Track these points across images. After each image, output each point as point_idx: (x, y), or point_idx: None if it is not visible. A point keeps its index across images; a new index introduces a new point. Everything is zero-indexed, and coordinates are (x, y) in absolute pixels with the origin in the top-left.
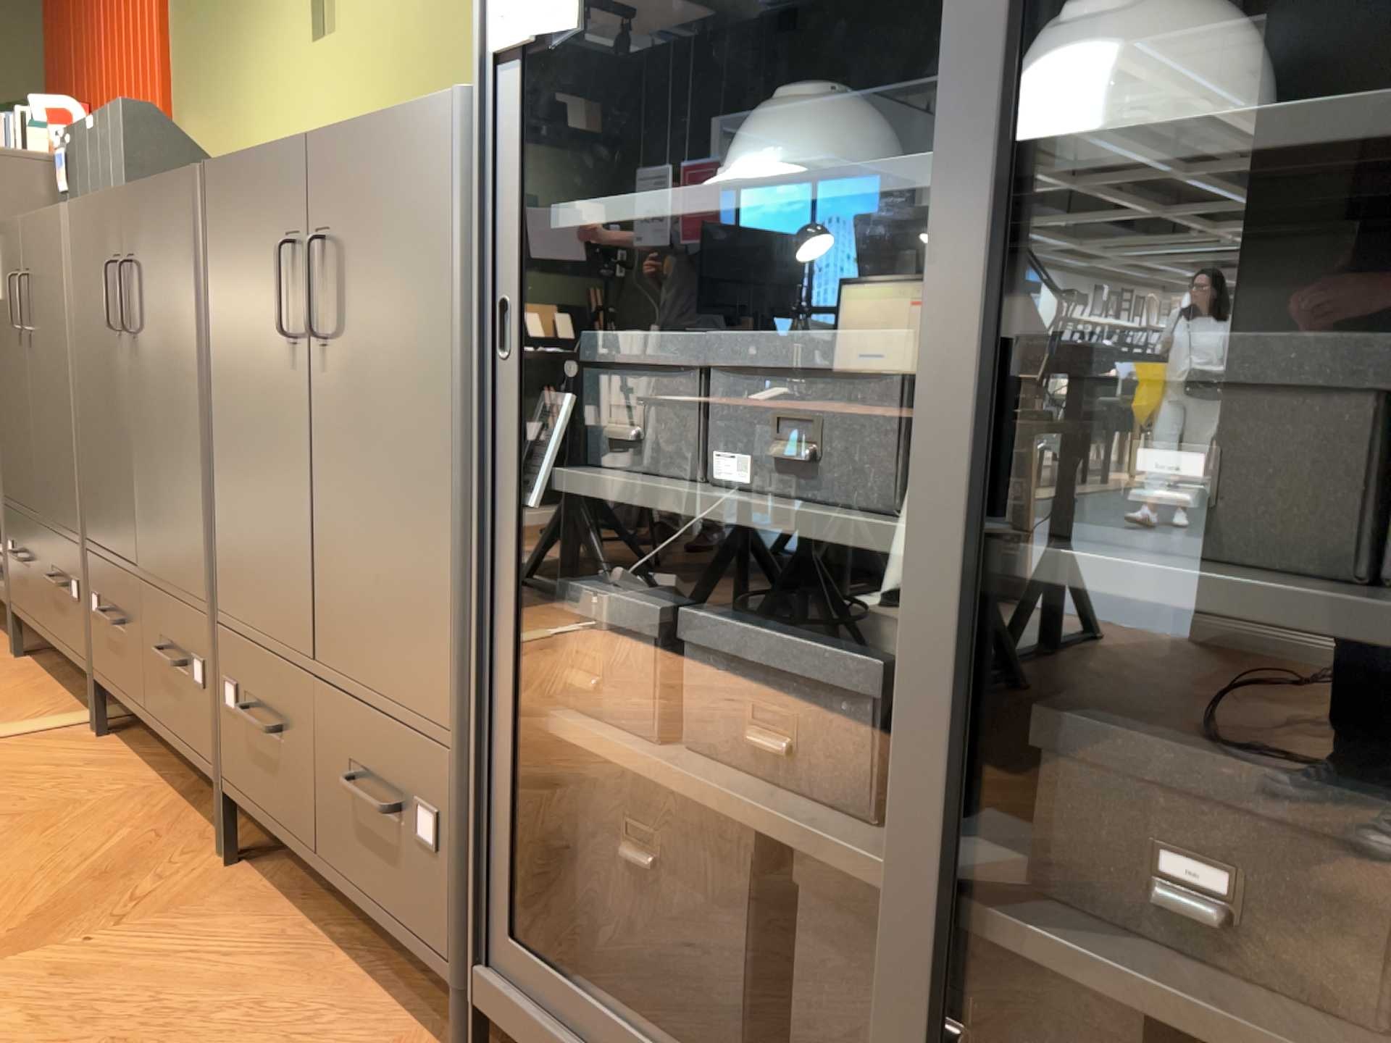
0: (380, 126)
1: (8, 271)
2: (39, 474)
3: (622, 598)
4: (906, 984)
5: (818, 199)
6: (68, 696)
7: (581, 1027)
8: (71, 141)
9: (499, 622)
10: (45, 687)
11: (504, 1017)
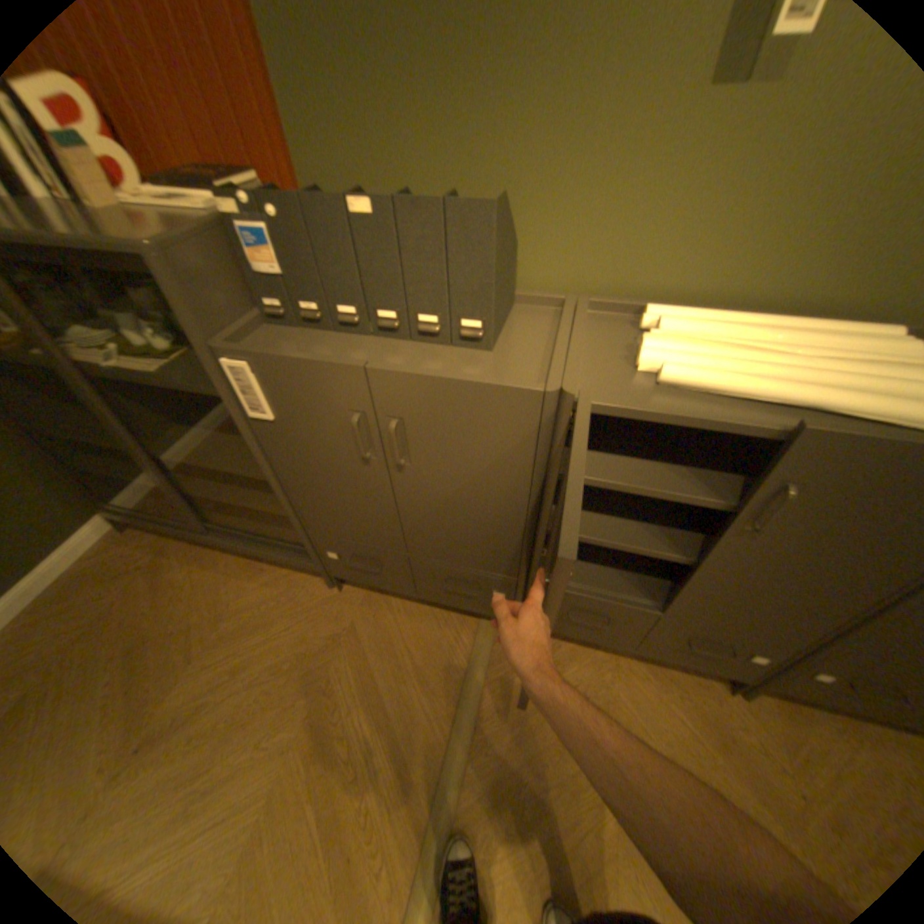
0: None
1: (312, 401)
2: (417, 539)
3: None
4: None
5: None
6: (436, 610)
7: None
8: (279, 211)
9: None
10: (410, 609)
11: None
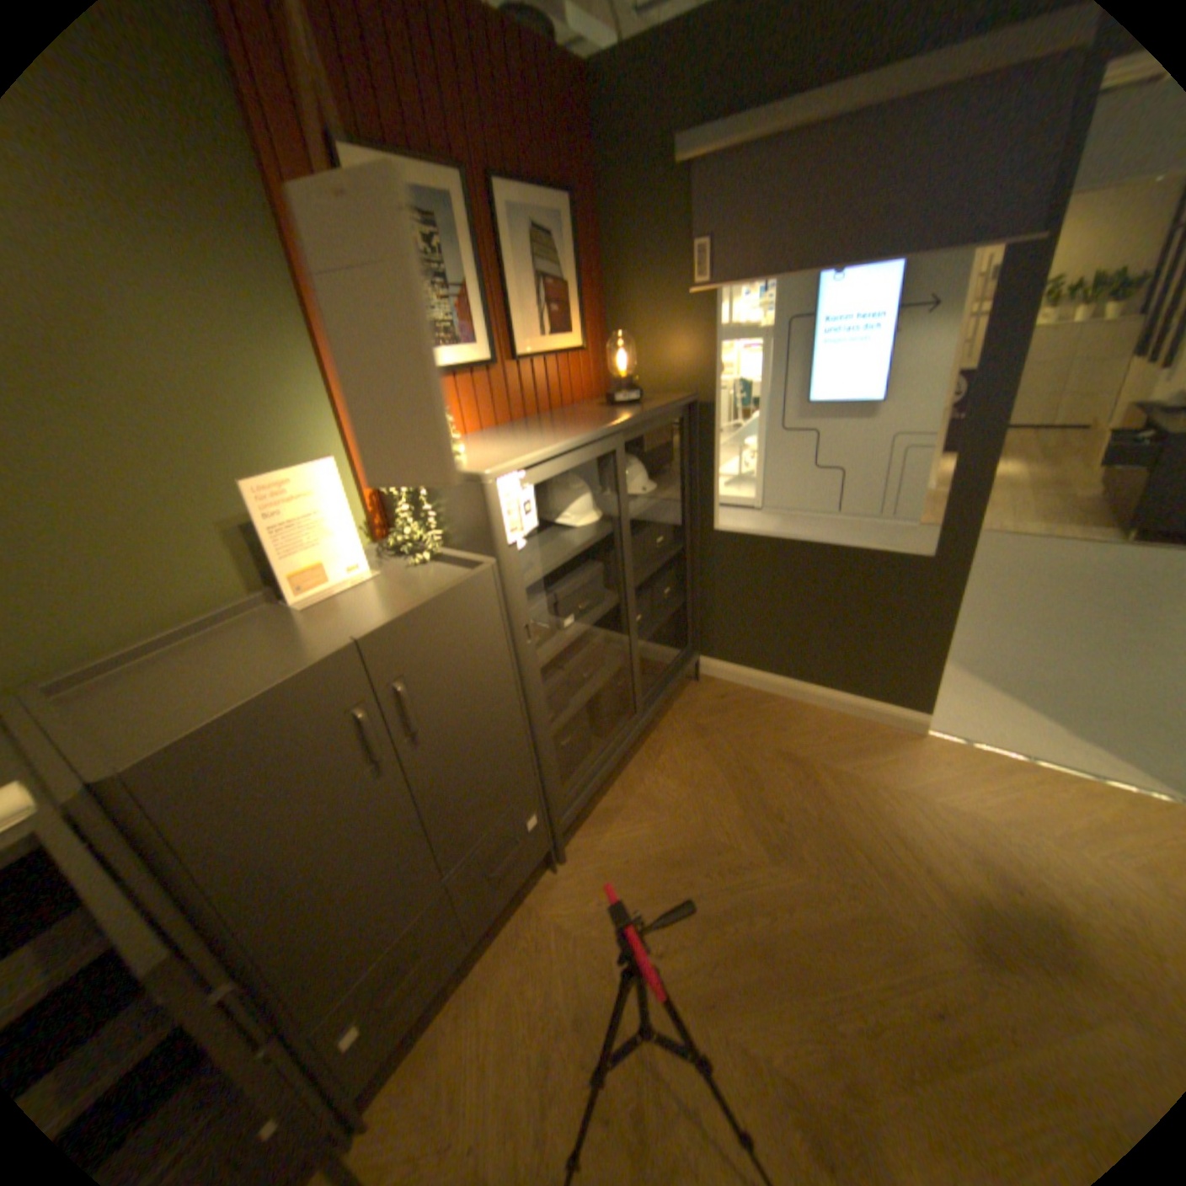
0: (441, 600)
1: None
2: None
3: (549, 683)
4: (626, 676)
5: (586, 547)
6: None
7: (586, 781)
8: None
9: (544, 722)
10: None
11: (571, 815)
